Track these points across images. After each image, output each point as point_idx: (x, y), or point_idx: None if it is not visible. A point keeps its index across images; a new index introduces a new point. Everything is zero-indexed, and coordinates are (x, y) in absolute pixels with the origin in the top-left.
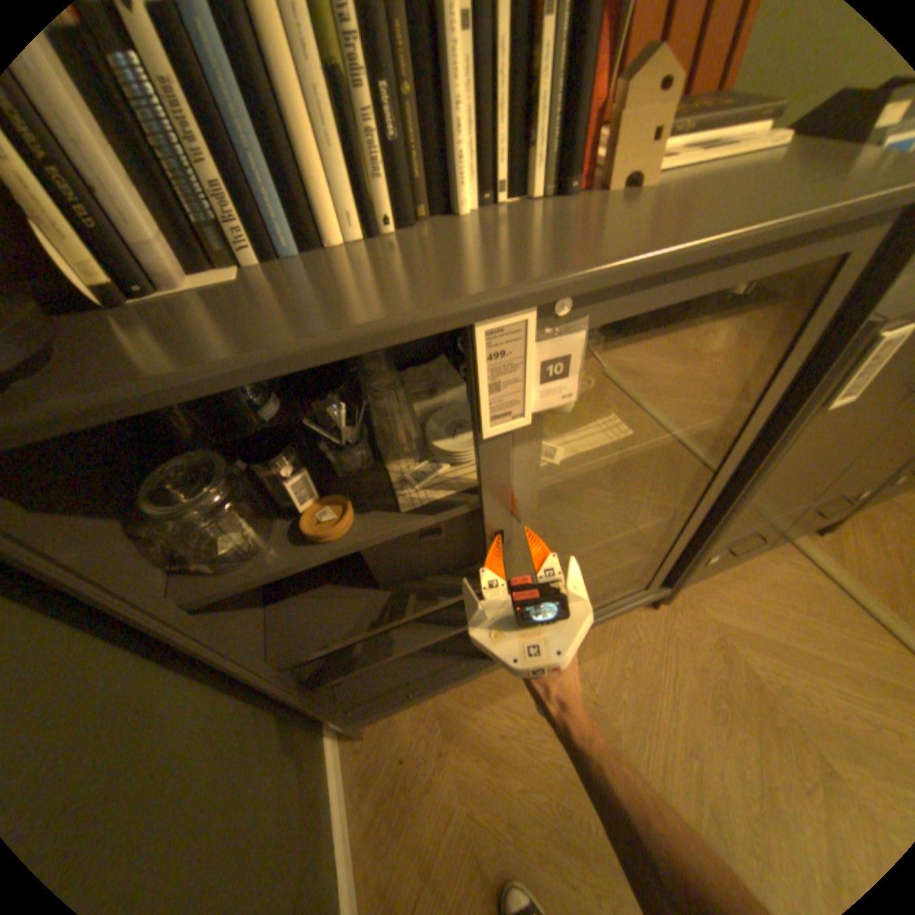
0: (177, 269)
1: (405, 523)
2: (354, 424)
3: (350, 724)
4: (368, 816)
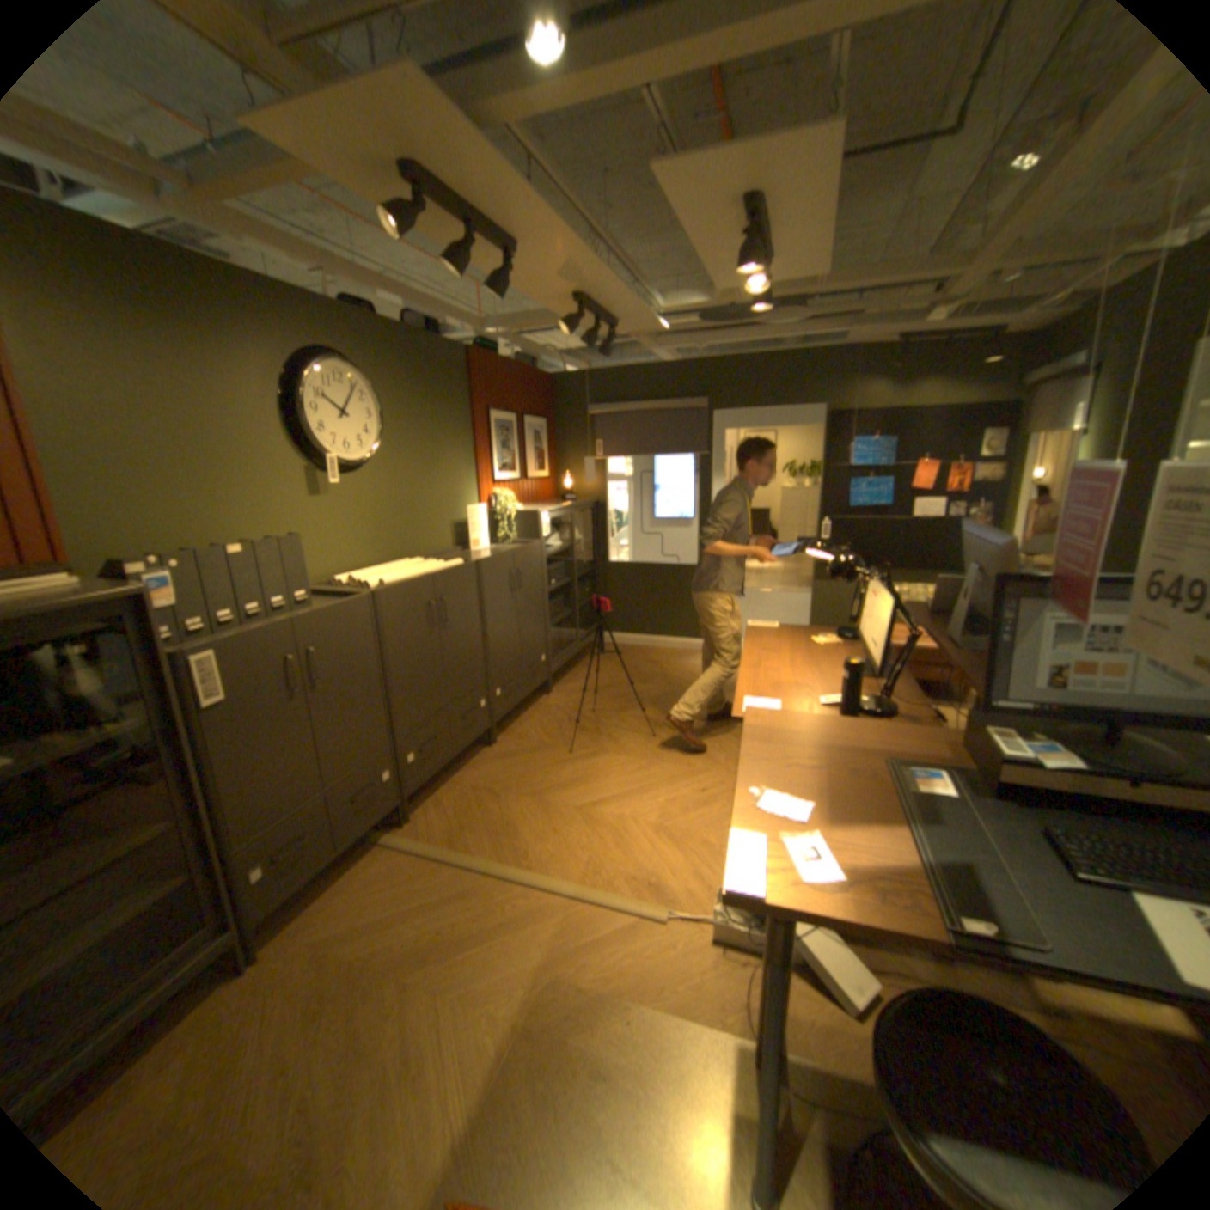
0: None
1: None
2: None
3: None
4: None
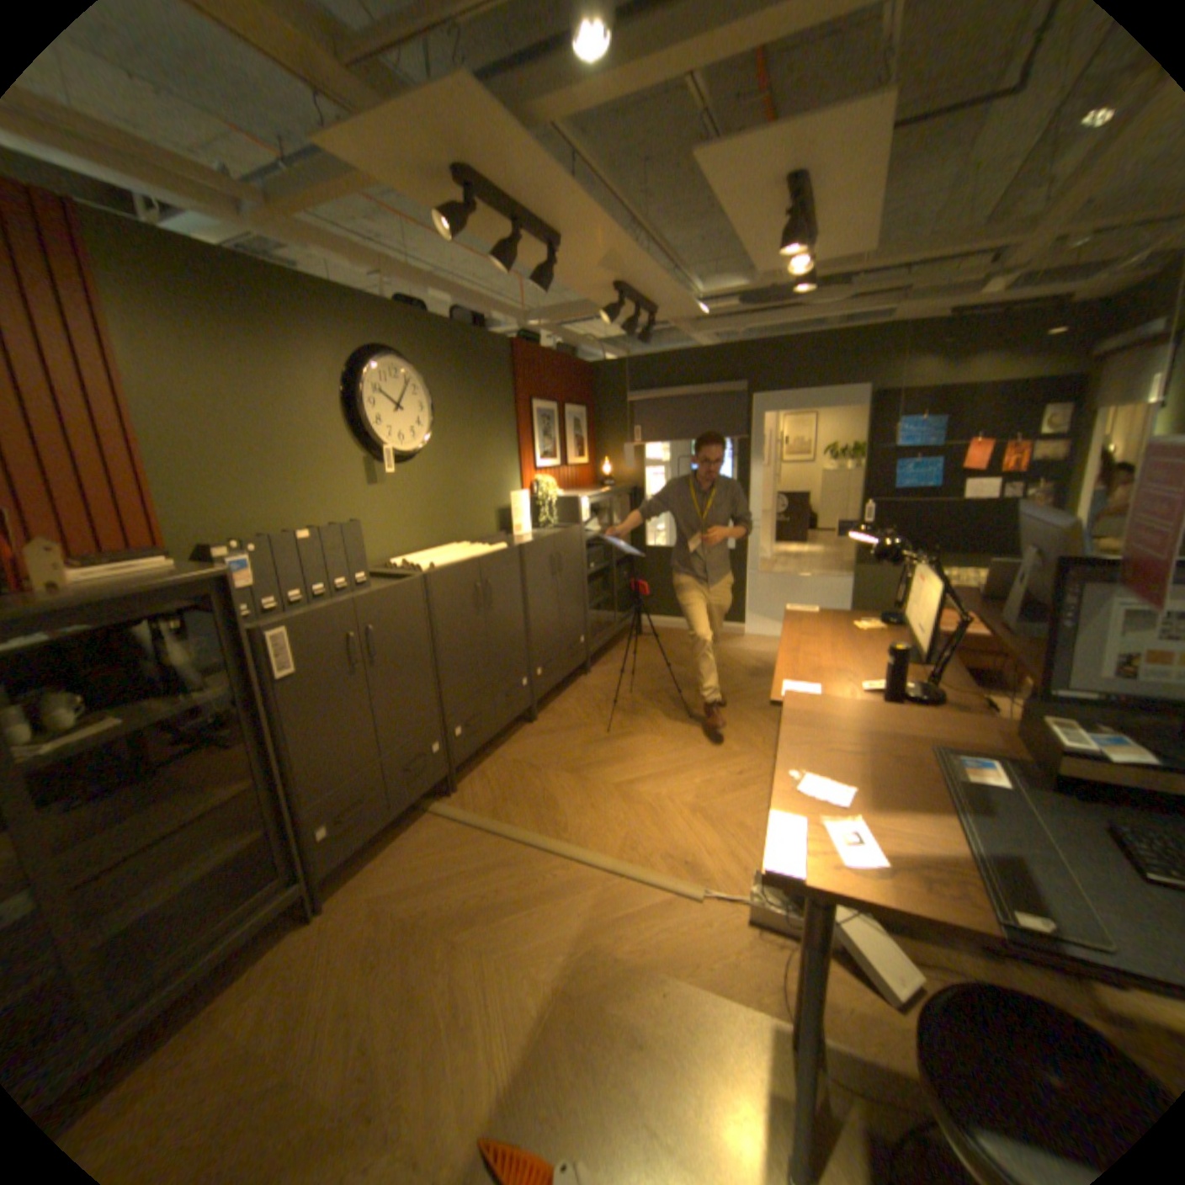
0: None
1: None
2: None
3: None
4: None
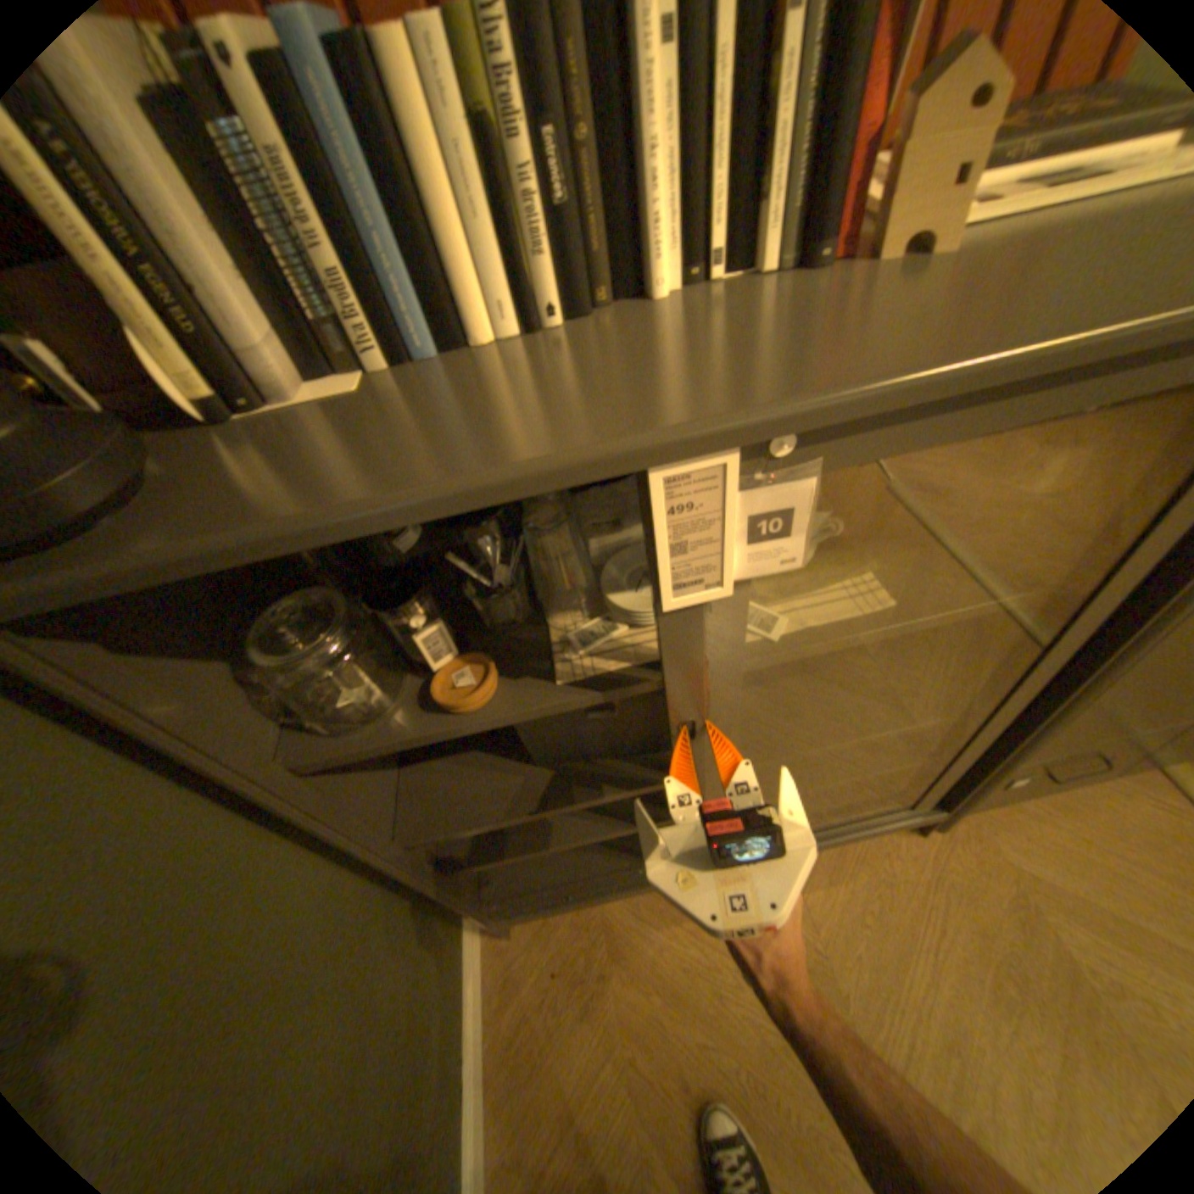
0: (289, 377)
1: (566, 694)
2: (507, 564)
3: (494, 920)
4: (507, 1034)
